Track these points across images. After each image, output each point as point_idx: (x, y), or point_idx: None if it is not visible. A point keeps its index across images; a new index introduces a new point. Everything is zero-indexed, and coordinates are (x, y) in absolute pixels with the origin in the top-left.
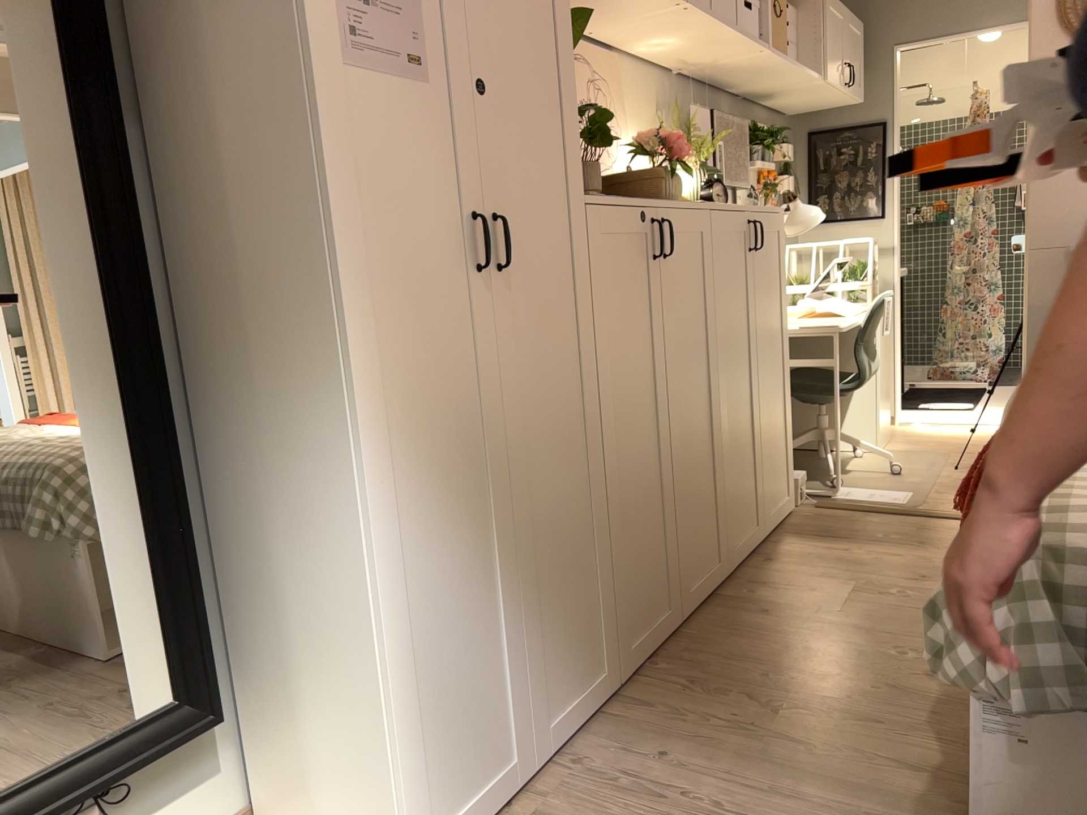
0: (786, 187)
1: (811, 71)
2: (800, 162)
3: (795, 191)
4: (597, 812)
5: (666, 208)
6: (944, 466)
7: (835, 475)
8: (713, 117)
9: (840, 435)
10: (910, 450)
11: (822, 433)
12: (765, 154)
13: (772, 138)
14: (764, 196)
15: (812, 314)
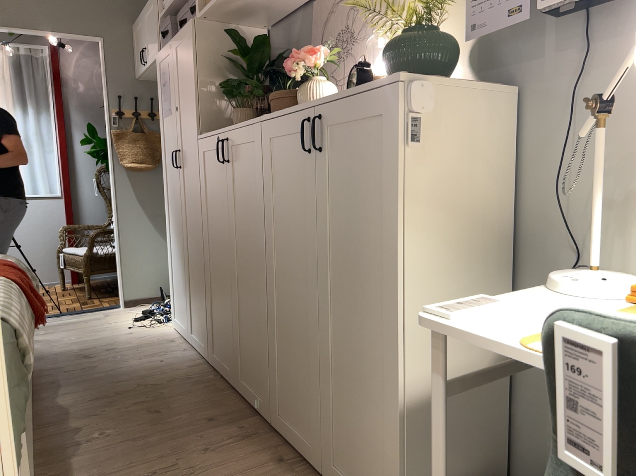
0: None
1: None
2: None
3: None
4: (159, 349)
5: (230, 132)
6: None
7: None
8: None
9: None
10: None
11: None
12: None
13: None
14: None
15: None
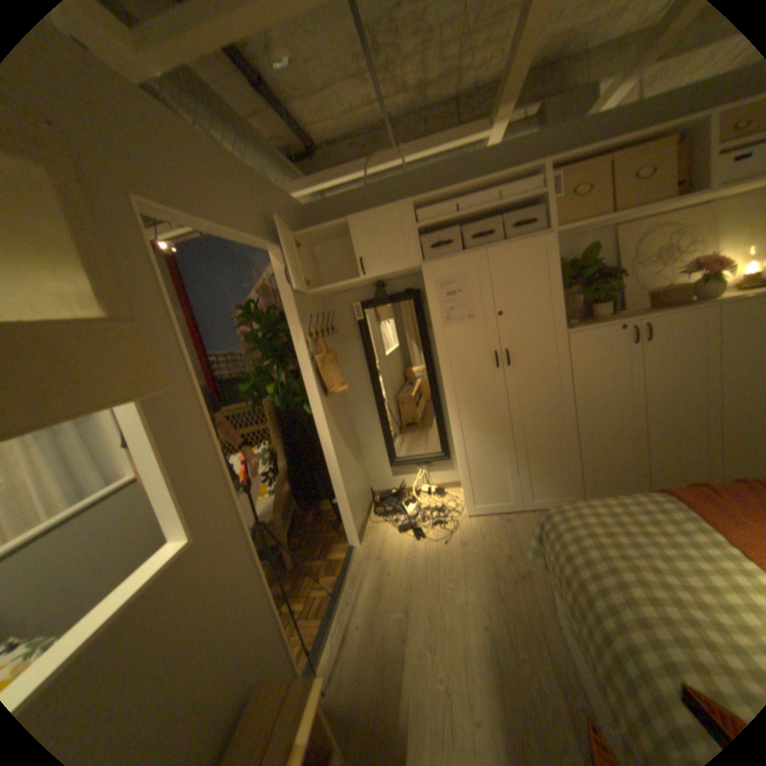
0: None
1: None
2: None
3: None
4: (528, 529)
5: (657, 319)
6: None
7: None
8: None
9: None
10: None
11: None
12: None
13: None
14: None
15: None
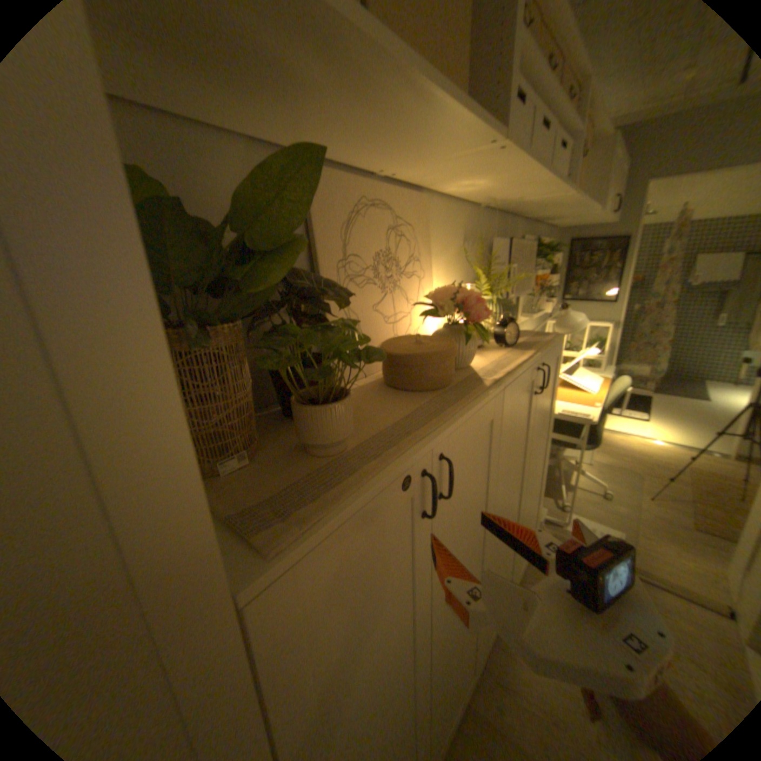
0: (556, 284)
1: (597, 202)
2: (564, 260)
3: (560, 283)
4: None
5: (452, 433)
6: (644, 499)
7: (568, 505)
8: (512, 239)
9: (572, 467)
10: (615, 469)
11: (560, 466)
12: (544, 260)
13: (550, 247)
14: (541, 294)
15: (565, 384)
